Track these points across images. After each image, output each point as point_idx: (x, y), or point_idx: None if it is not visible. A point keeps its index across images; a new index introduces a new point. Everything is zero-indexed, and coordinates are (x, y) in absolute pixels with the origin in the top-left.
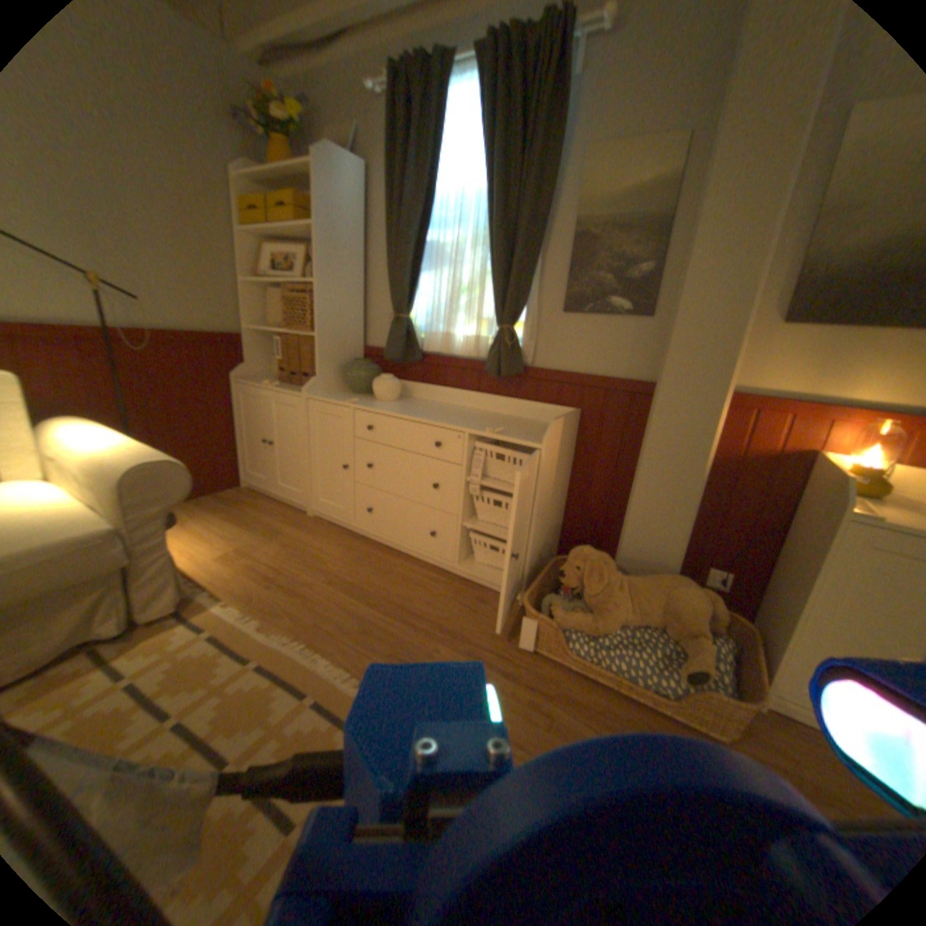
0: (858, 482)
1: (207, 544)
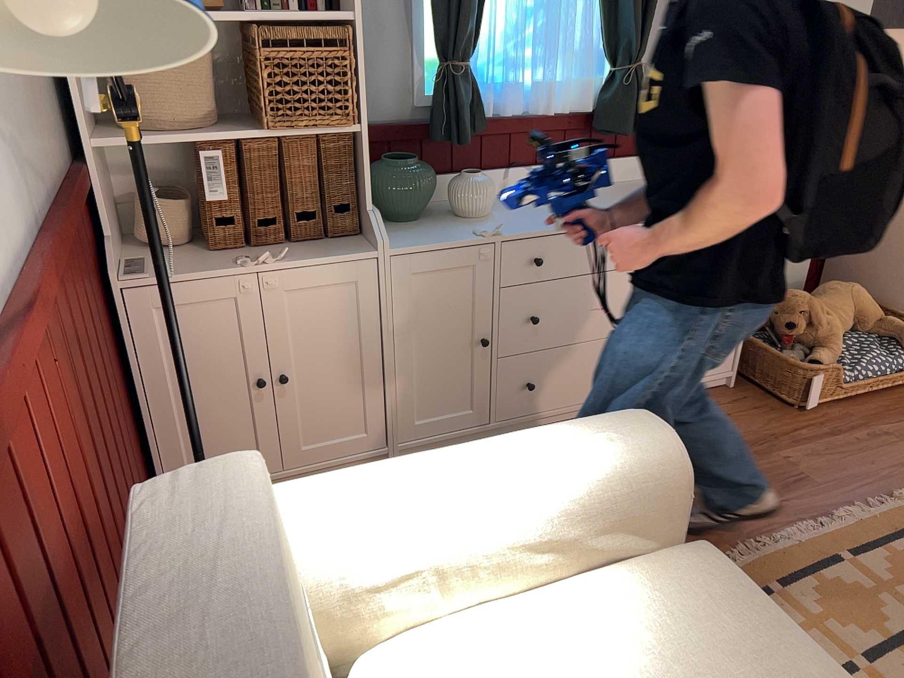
0: None
1: None
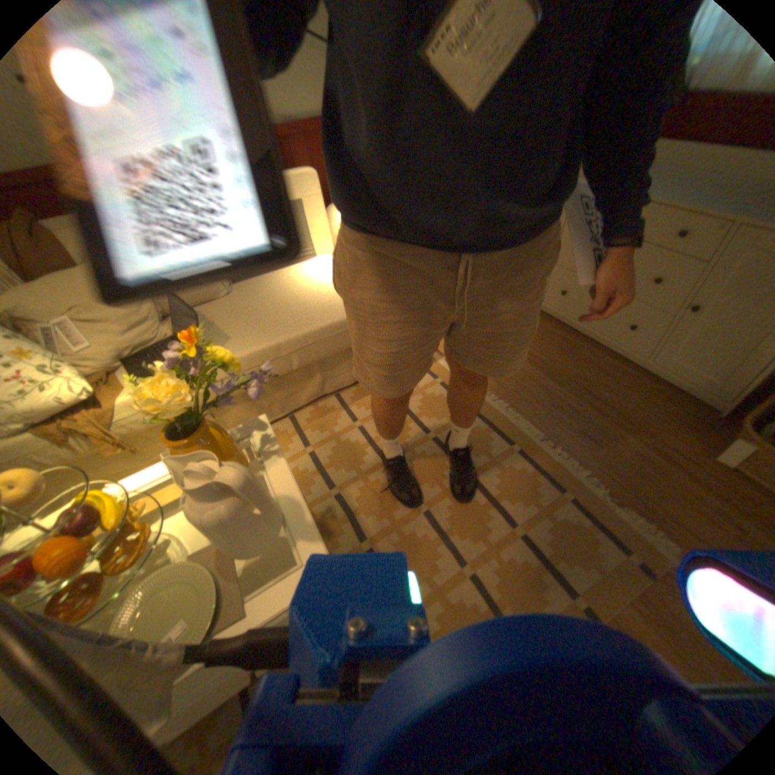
0: None
1: None
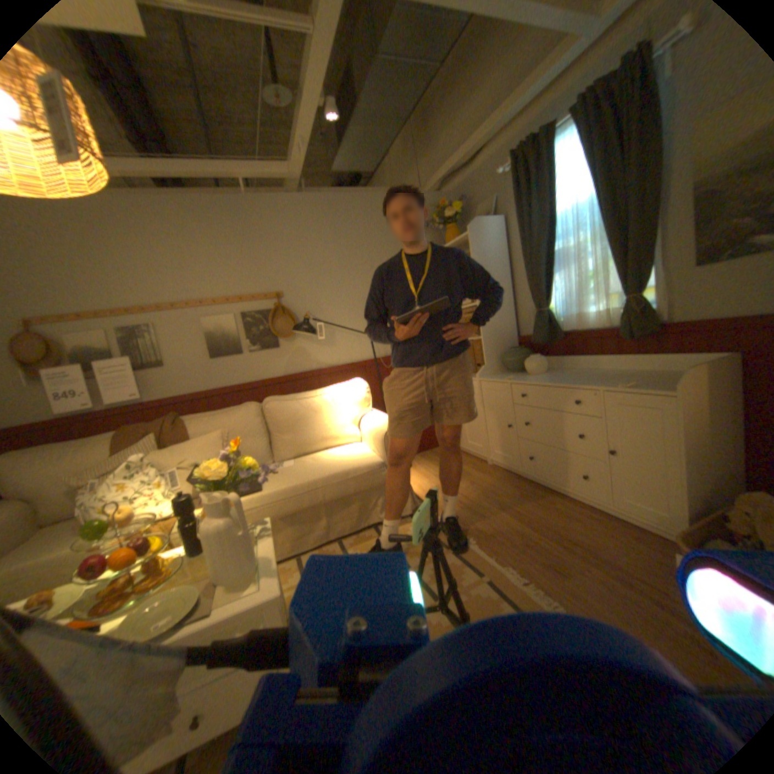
0: None
1: (428, 479)
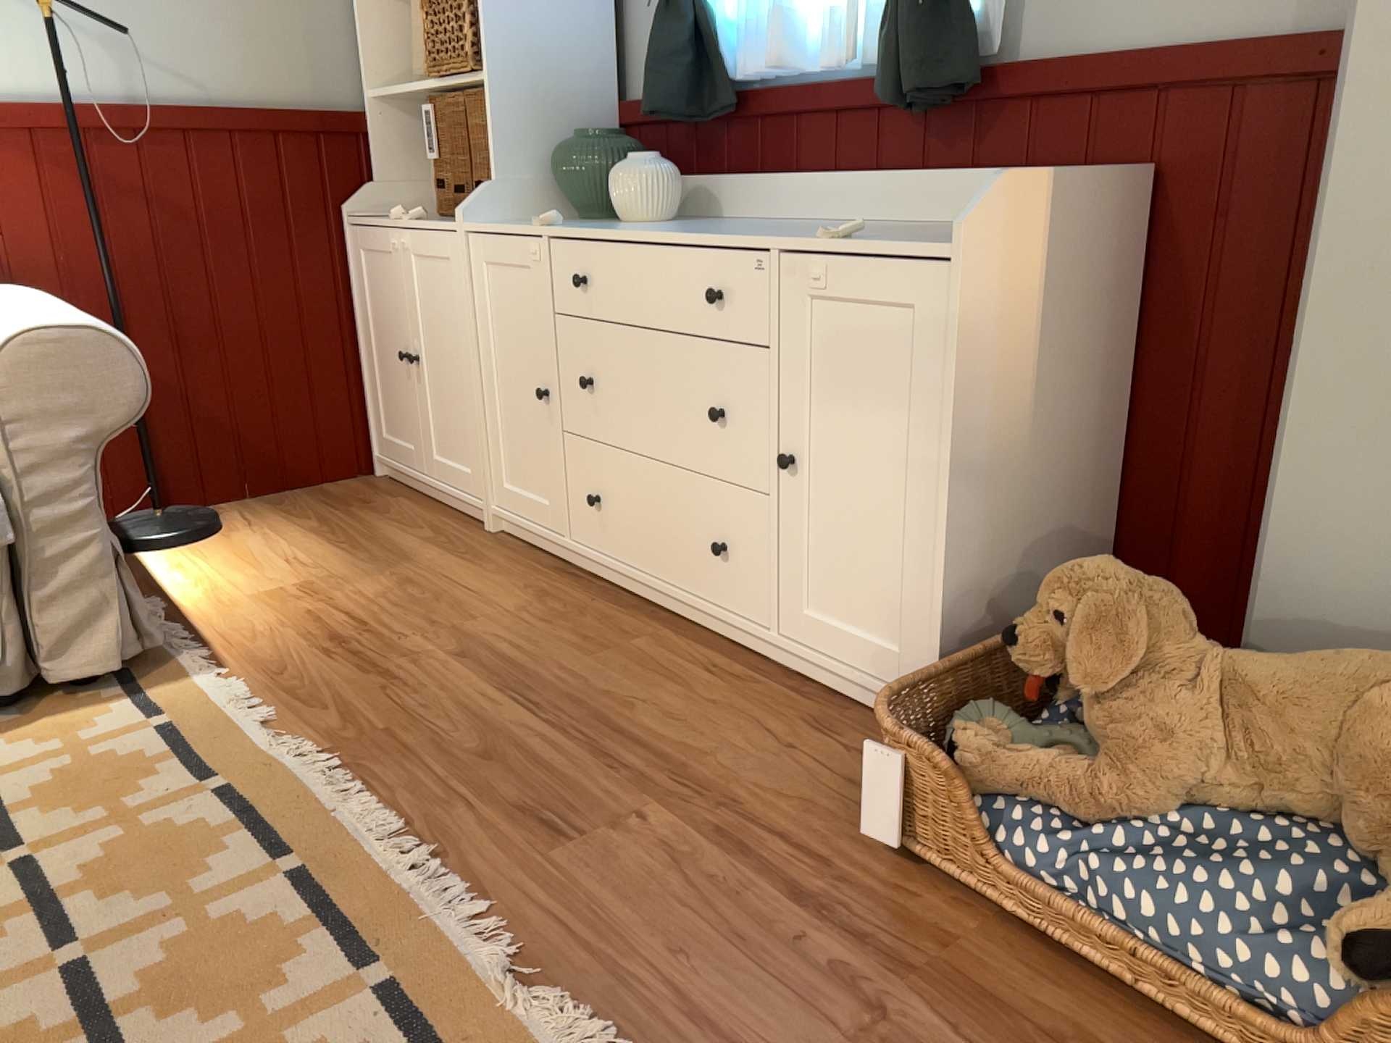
0: None
1: (257, 569)
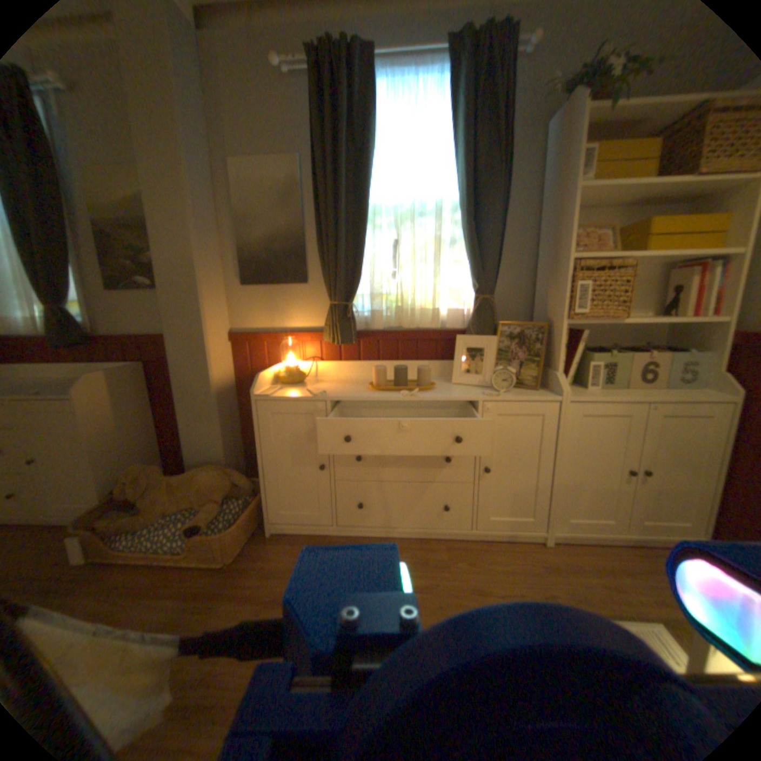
0: (284, 376)
1: None
